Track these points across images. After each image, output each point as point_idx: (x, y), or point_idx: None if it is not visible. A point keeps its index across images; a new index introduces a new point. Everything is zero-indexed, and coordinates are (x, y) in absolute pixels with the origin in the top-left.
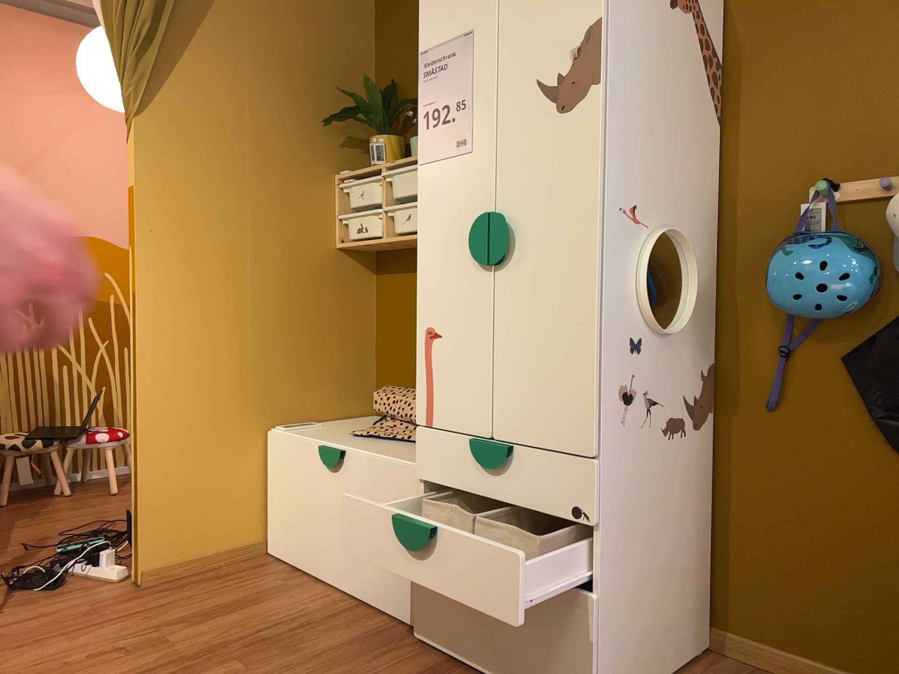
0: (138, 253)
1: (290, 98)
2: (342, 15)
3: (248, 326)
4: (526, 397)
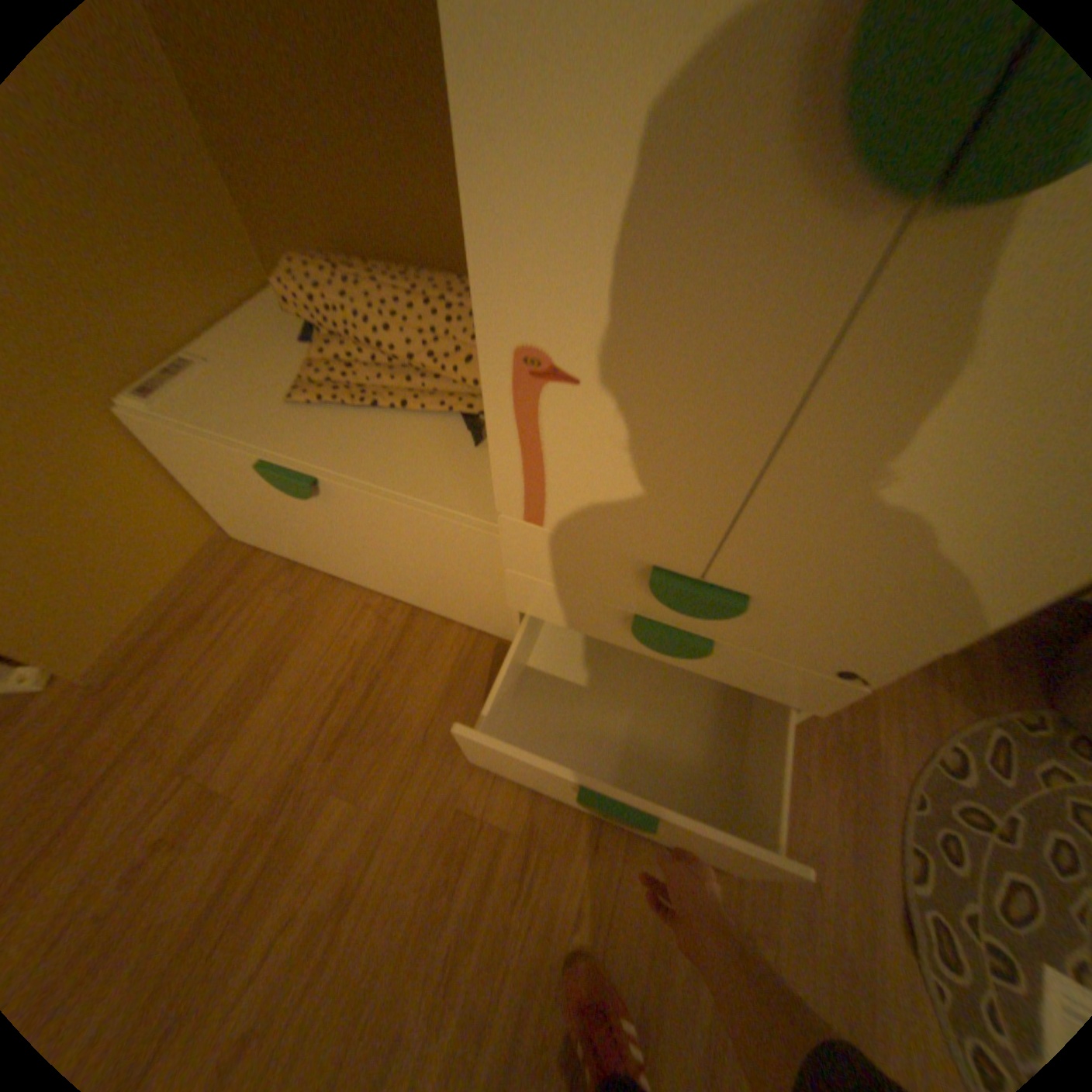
0: None
1: None
2: None
3: None
4: (827, 553)
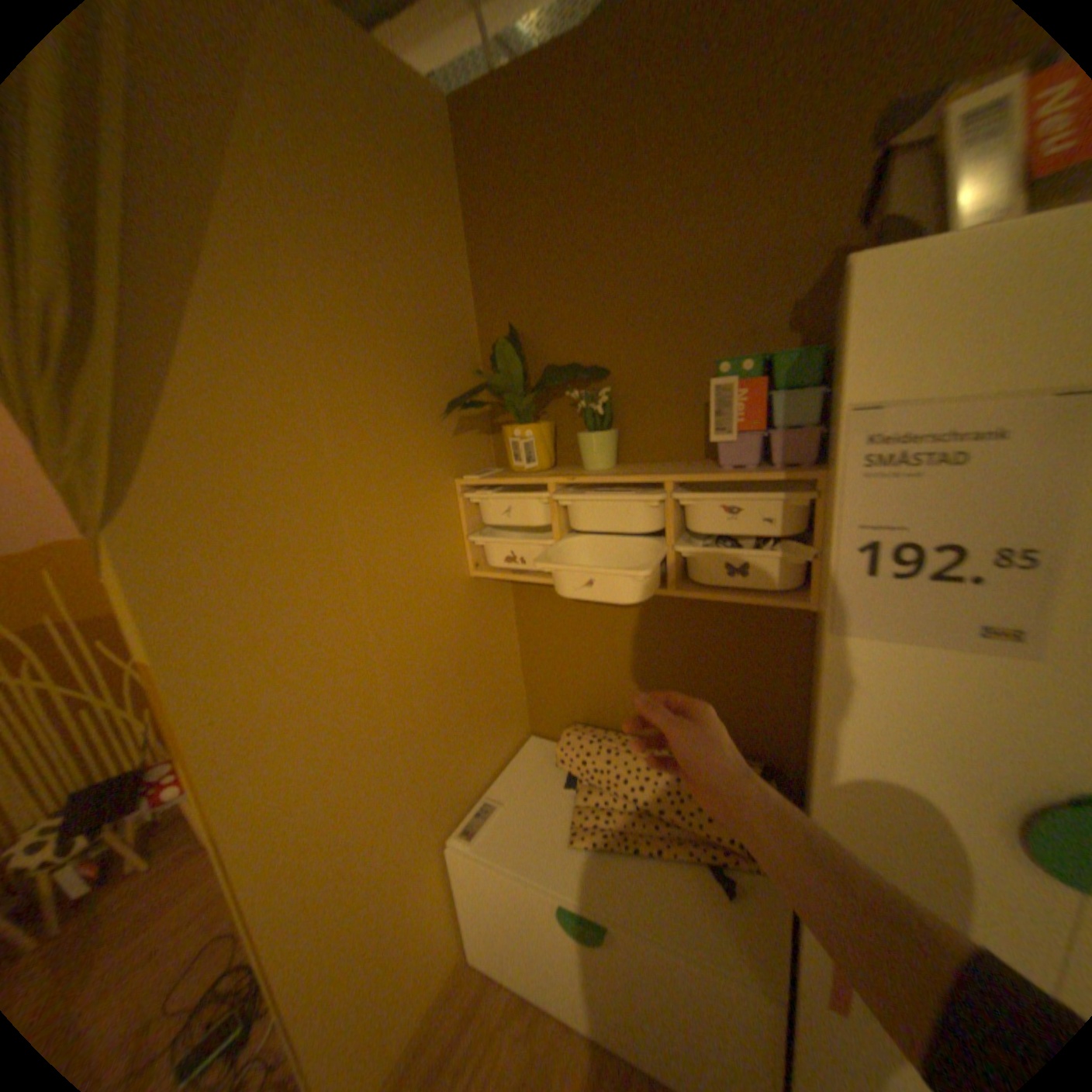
0: (199, 773)
1: (379, 382)
2: (421, 218)
3: (396, 747)
4: None
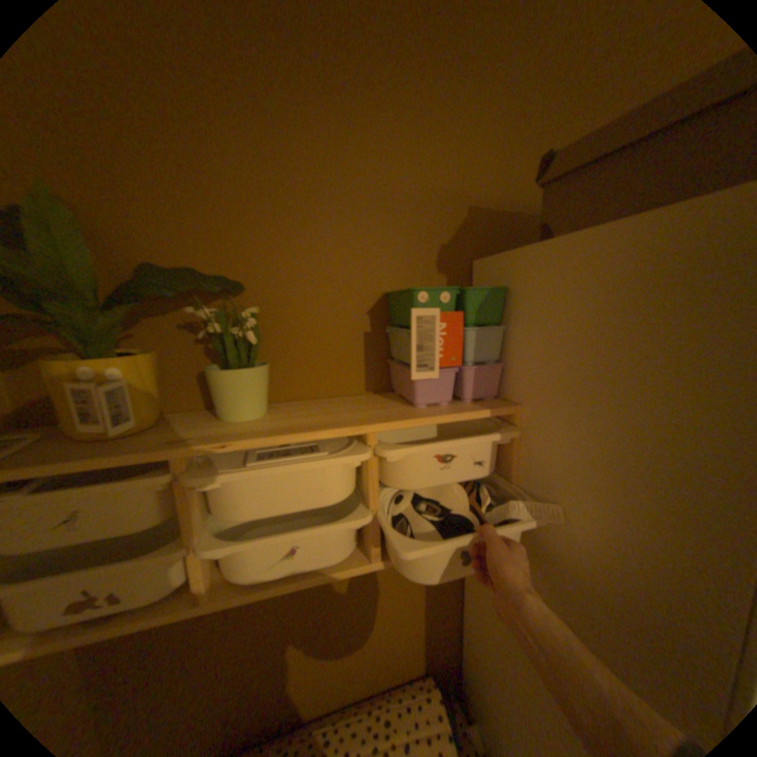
0: None
1: None
2: None
3: None
4: None
